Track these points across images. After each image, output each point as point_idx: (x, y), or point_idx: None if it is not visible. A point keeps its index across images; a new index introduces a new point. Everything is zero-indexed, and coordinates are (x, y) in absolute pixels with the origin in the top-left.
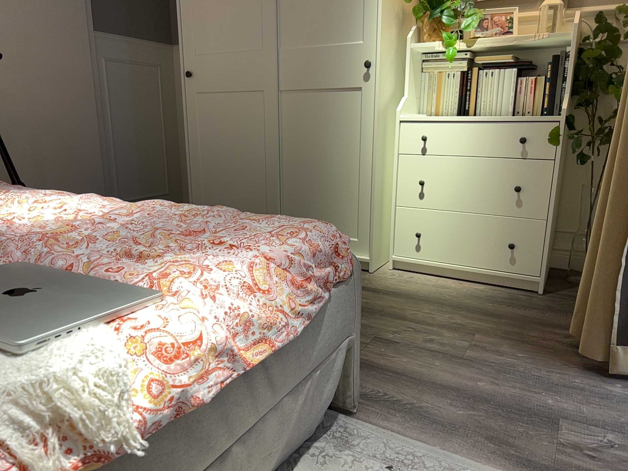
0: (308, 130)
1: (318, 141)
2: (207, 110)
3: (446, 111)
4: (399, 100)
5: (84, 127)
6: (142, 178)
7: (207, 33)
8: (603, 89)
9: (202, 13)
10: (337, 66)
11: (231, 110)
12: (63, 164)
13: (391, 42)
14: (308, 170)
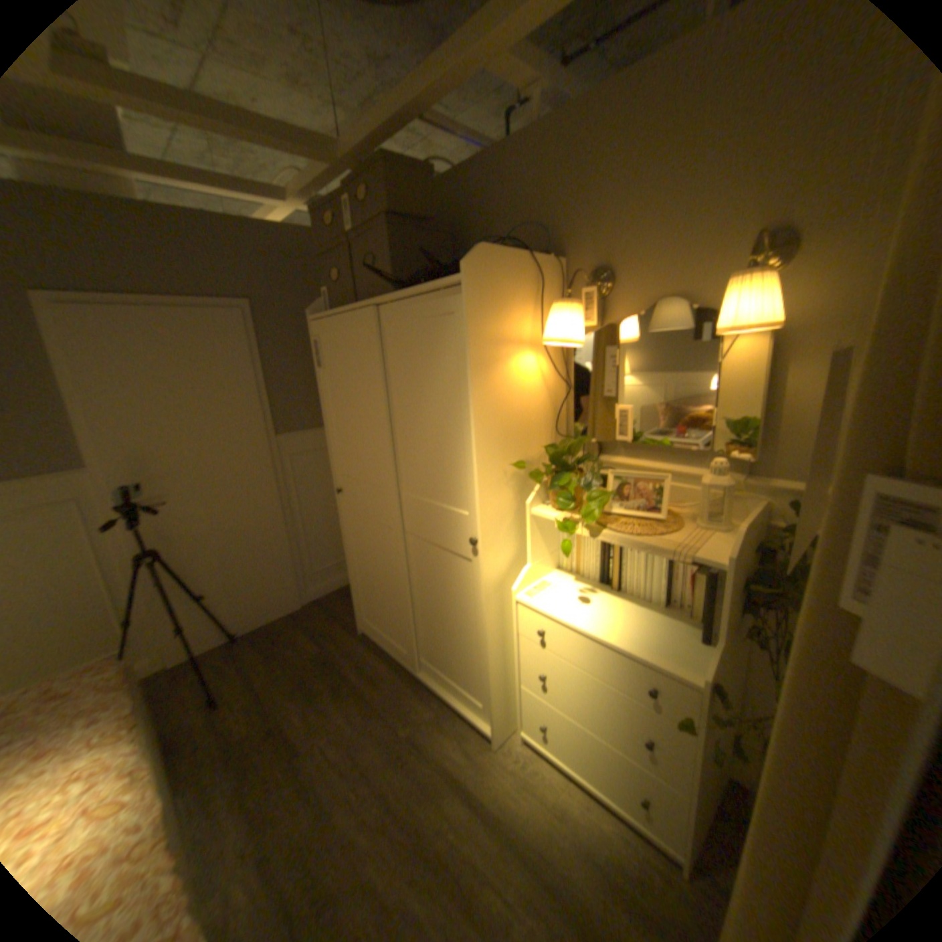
0: (429, 580)
1: (438, 594)
2: (353, 526)
3: (584, 573)
4: (522, 561)
5: (262, 526)
6: (329, 550)
7: (345, 458)
8: (795, 608)
9: (340, 439)
10: (446, 529)
11: (369, 534)
12: (243, 563)
13: (500, 514)
14: (433, 617)
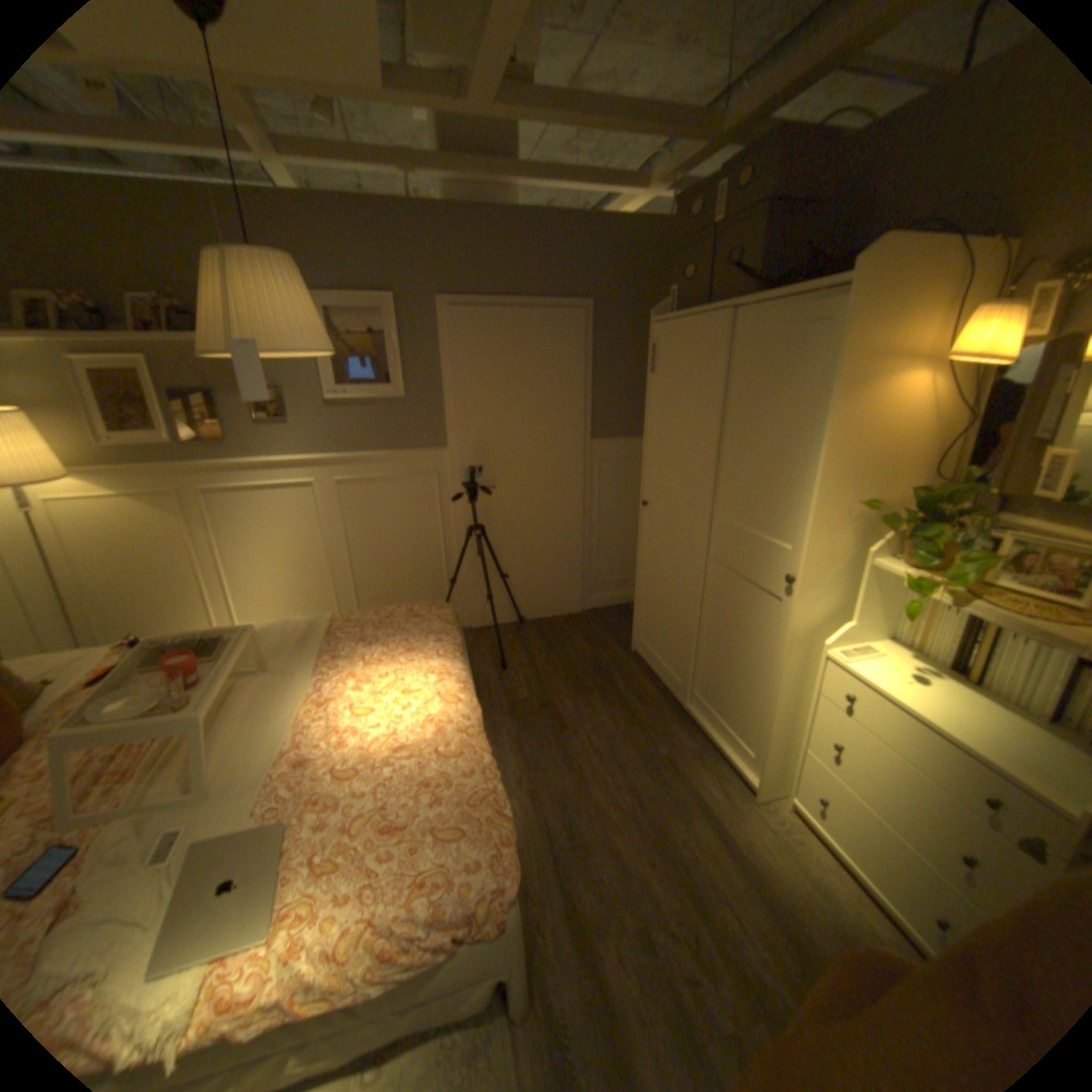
0: (727, 611)
1: (733, 628)
2: (653, 542)
3: (933, 651)
4: (848, 617)
5: (565, 525)
6: (618, 563)
7: (661, 470)
8: None
9: (659, 449)
10: (761, 561)
11: (669, 553)
12: (544, 555)
13: (833, 556)
14: (721, 651)
